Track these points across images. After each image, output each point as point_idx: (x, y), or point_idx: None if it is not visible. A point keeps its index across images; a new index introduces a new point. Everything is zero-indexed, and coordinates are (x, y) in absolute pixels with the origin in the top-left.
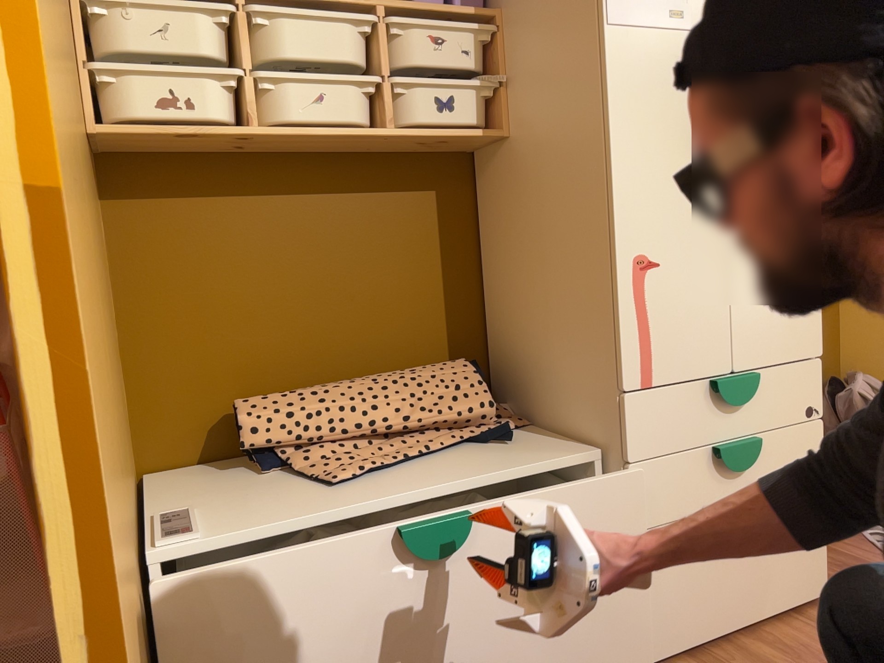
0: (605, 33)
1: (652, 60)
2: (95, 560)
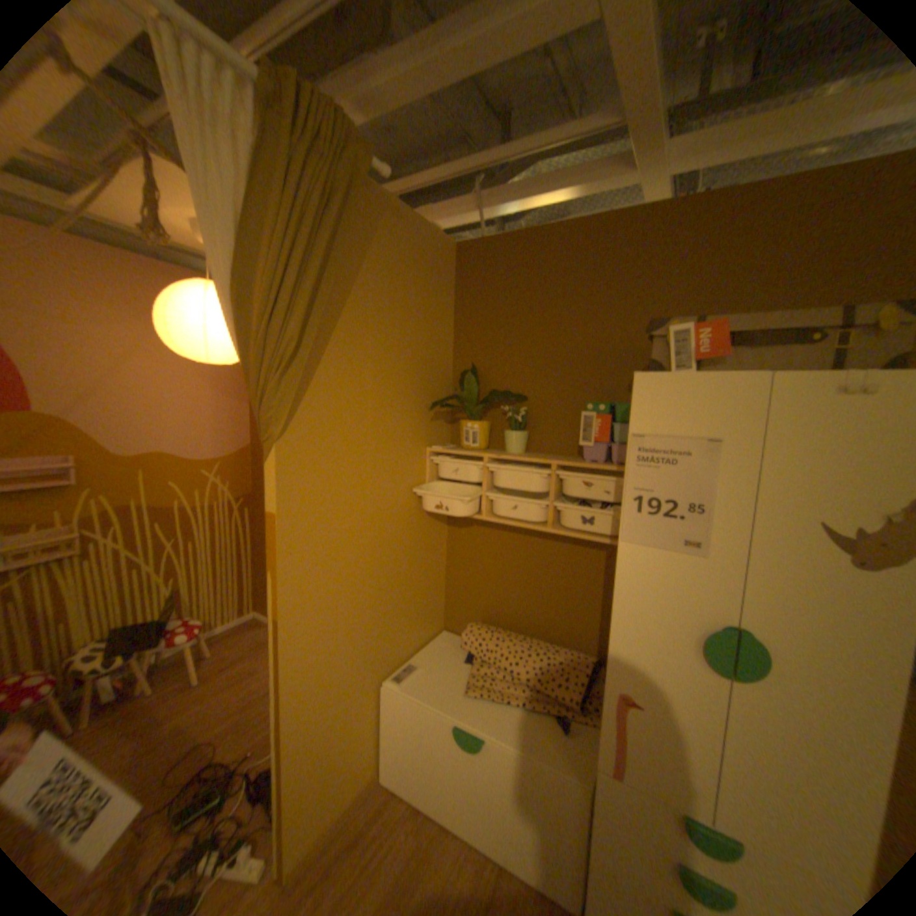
0: (621, 545)
1: (661, 572)
2: (281, 710)
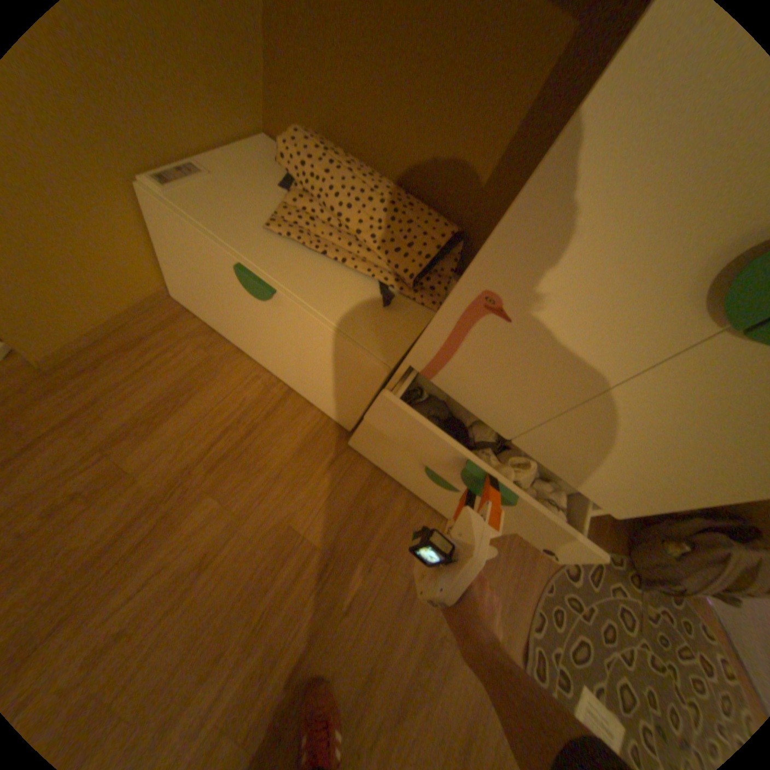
0: None
1: None
2: None
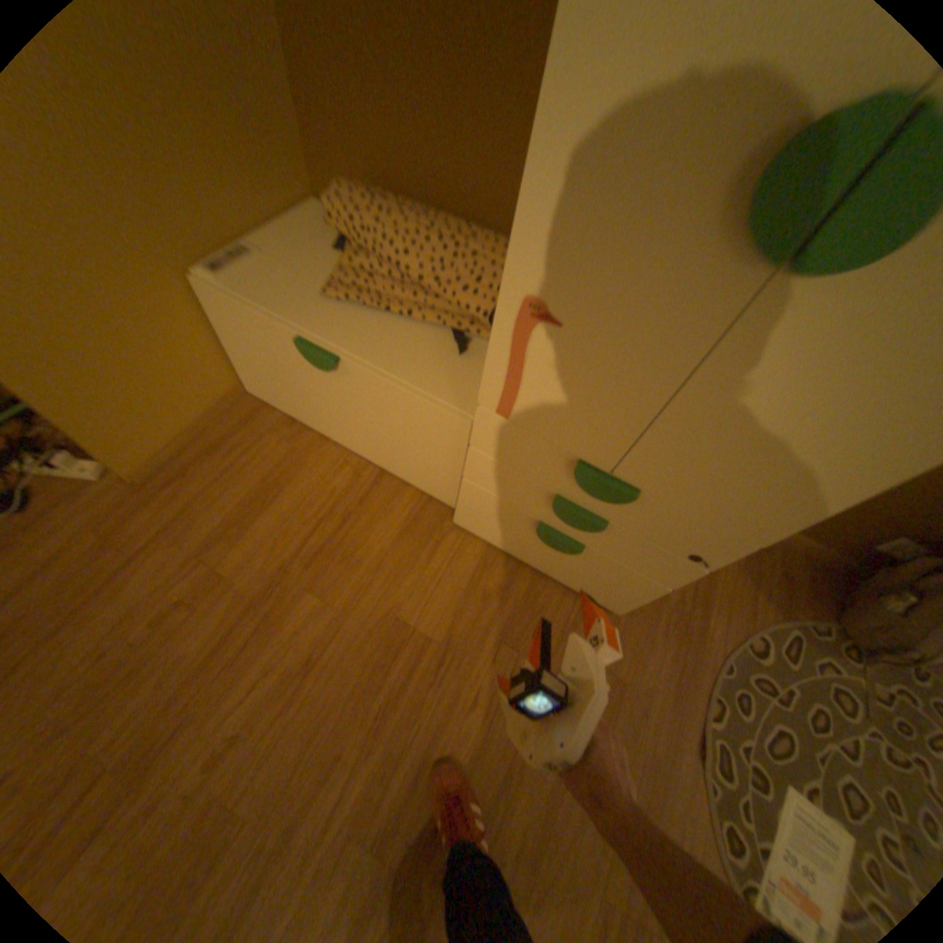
0: None
1: None
2: None
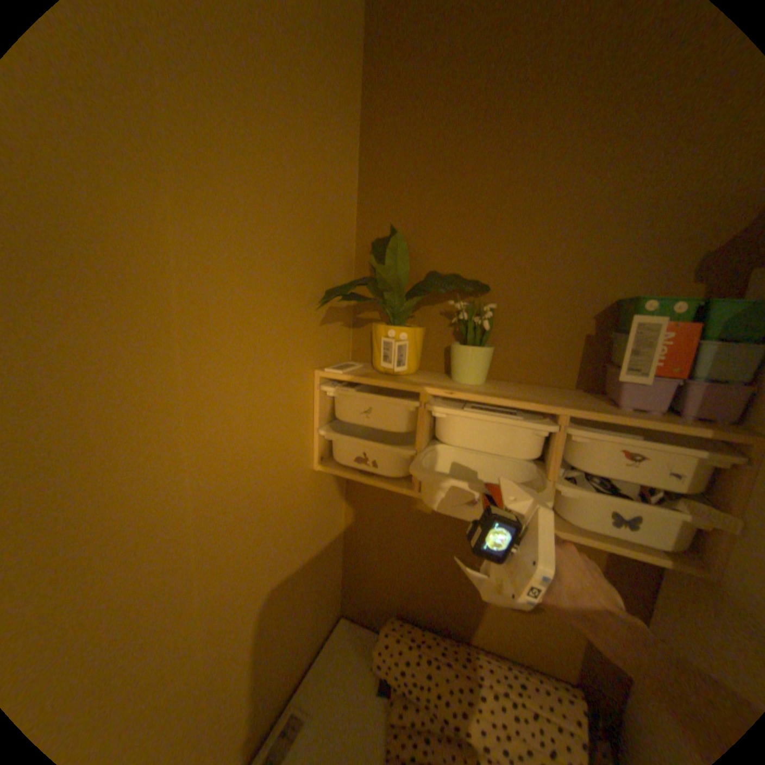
0: None
1: None
2: None
